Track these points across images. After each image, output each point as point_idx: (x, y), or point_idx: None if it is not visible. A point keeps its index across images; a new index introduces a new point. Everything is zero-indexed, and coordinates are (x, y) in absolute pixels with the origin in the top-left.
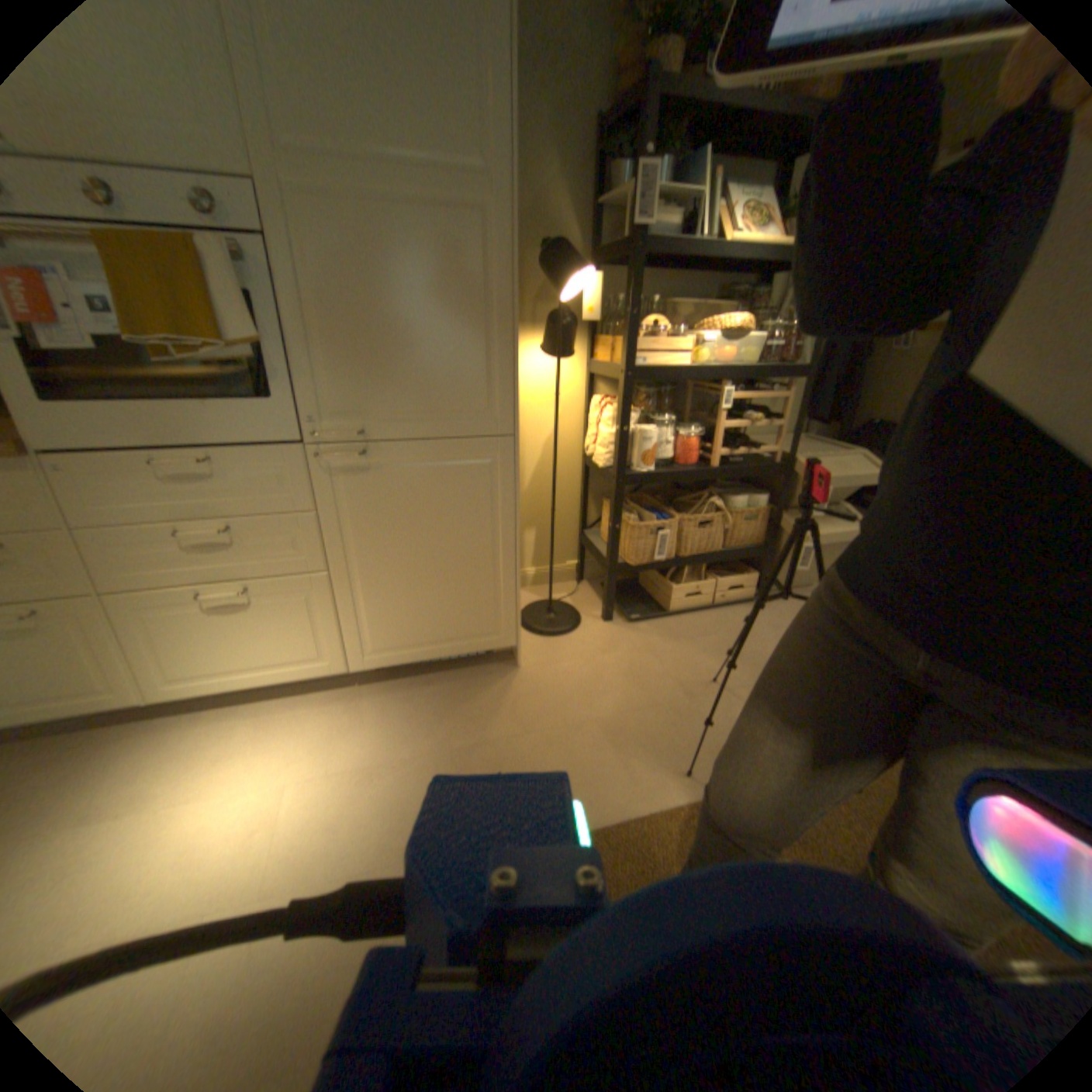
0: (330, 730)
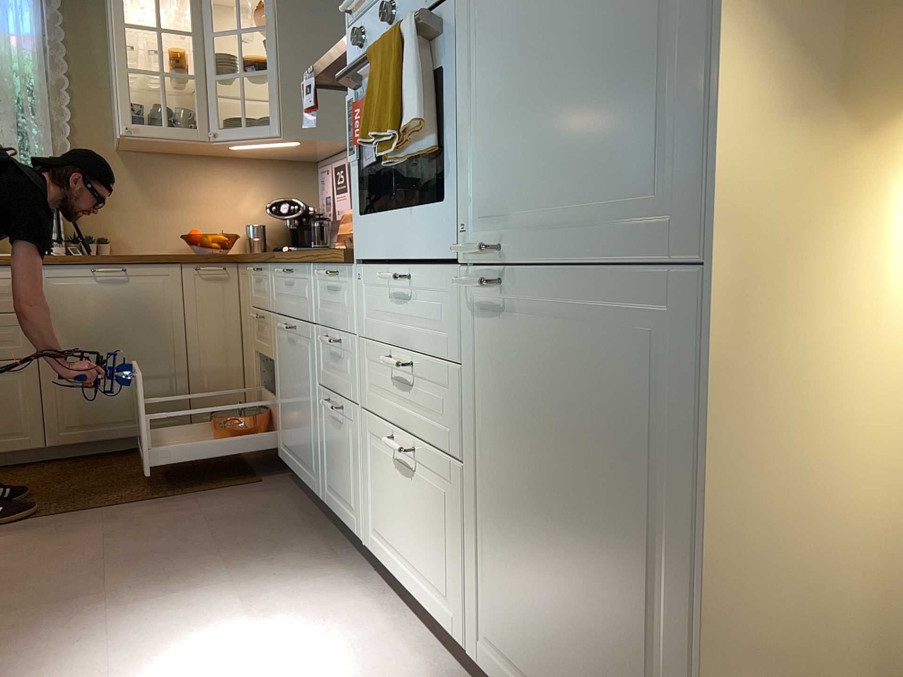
0: None
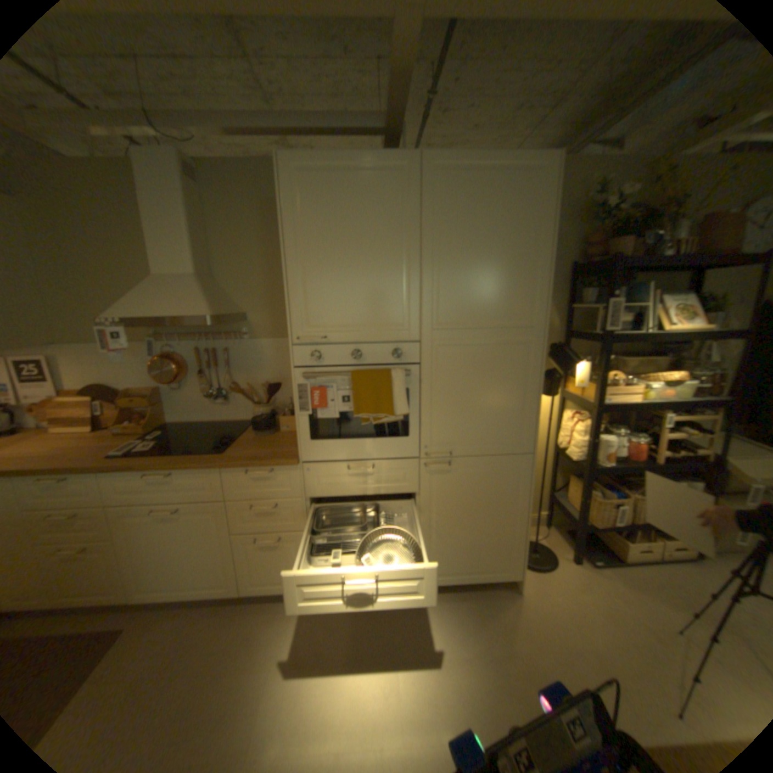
0: (414, 625)
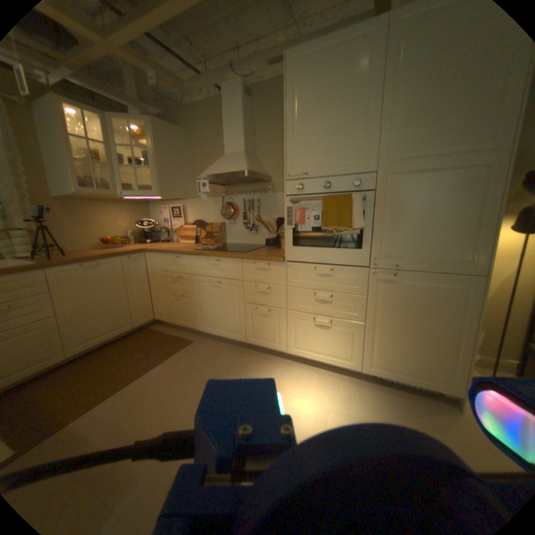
0: (351, 396)
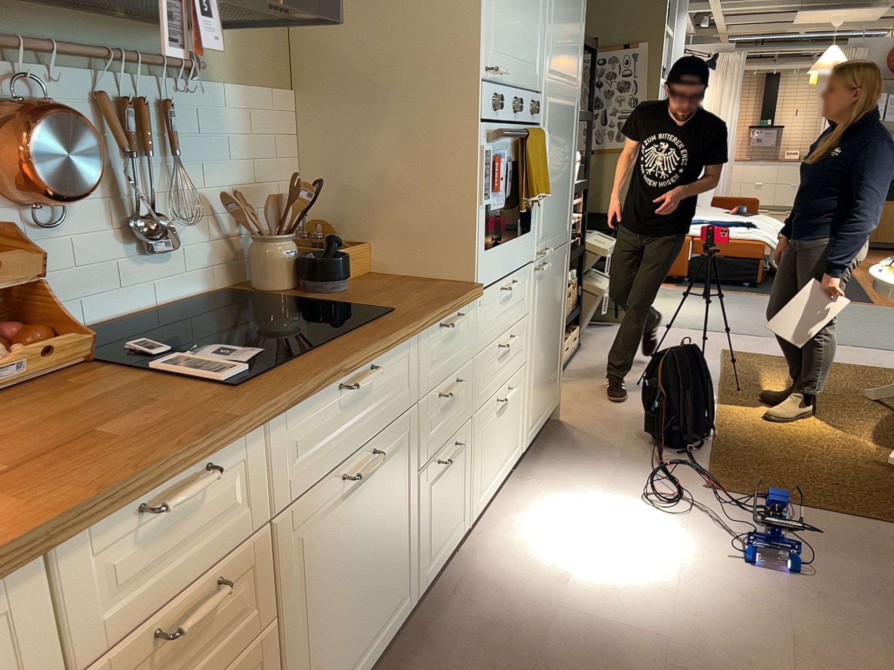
0: (553, 486)
